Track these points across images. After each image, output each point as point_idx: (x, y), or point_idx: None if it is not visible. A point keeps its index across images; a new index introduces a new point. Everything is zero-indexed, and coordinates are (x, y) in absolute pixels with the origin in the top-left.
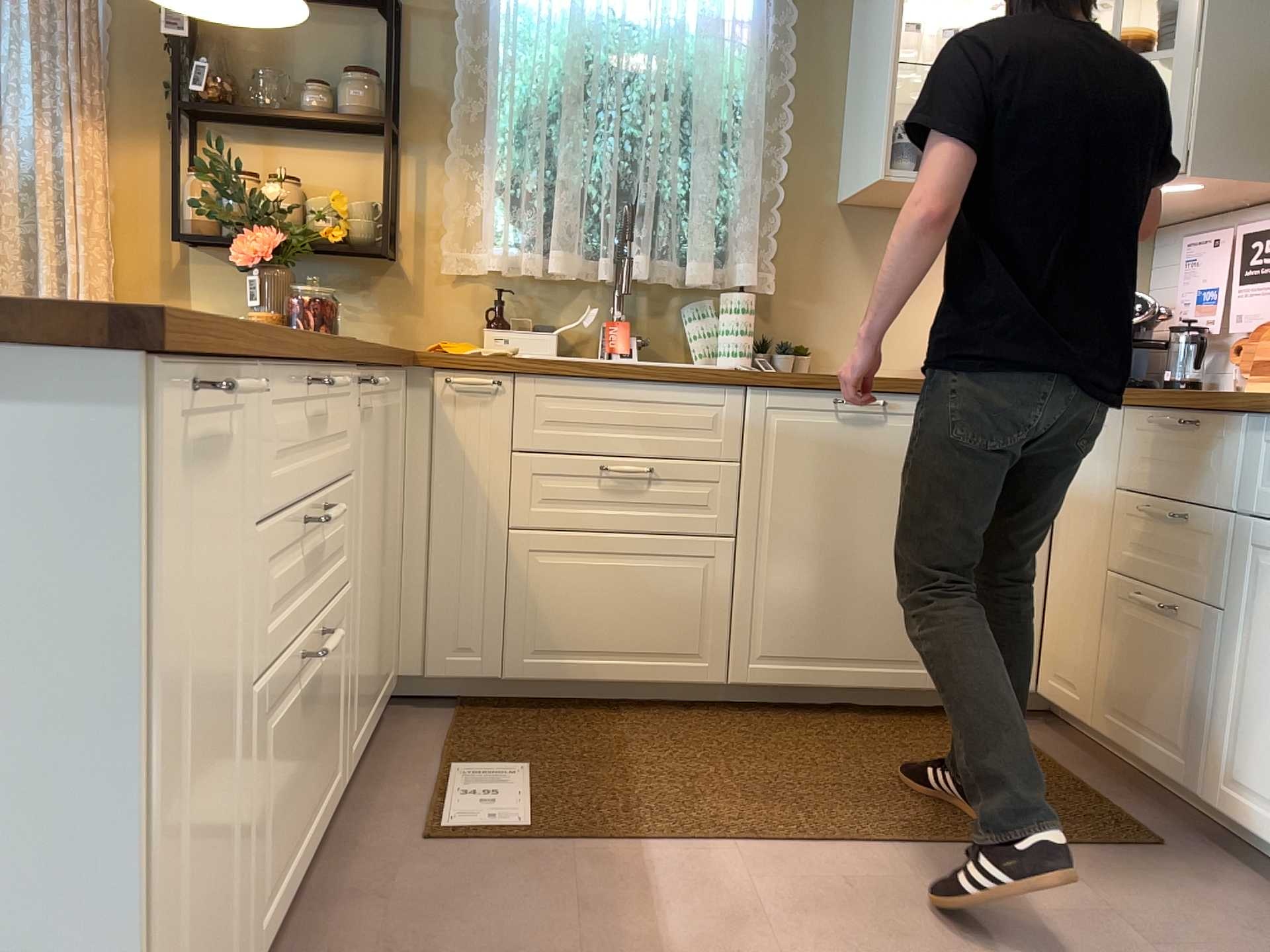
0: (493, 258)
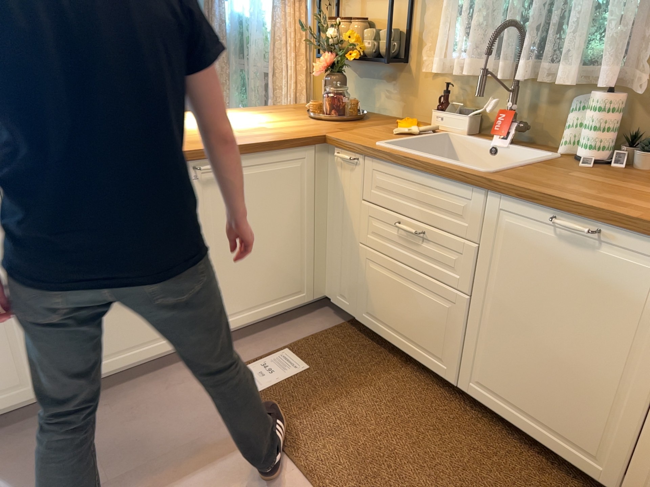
0: (434, 65)
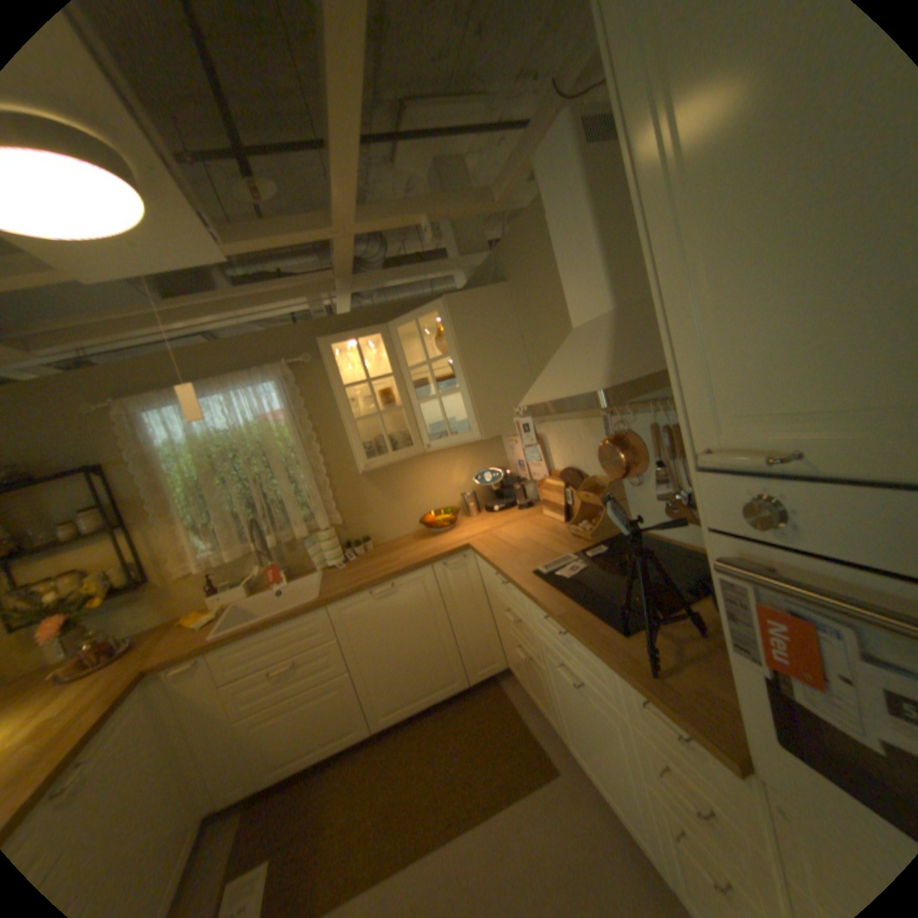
0: (194, 568)
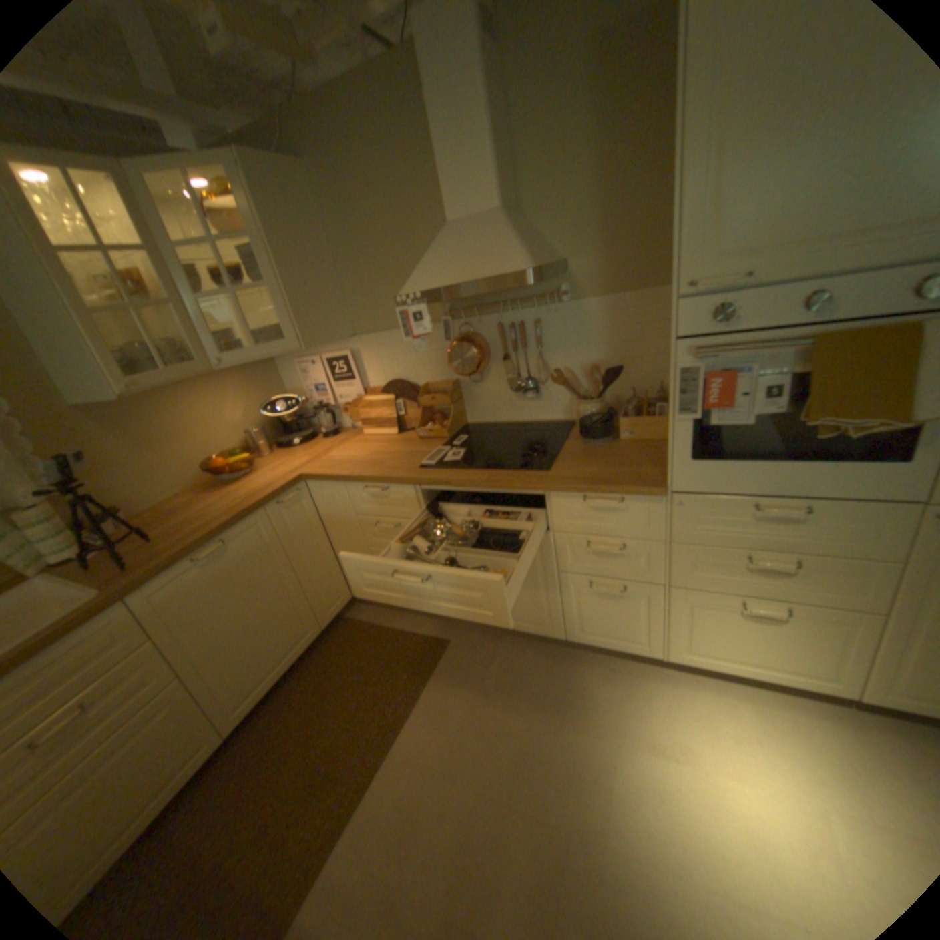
0: None
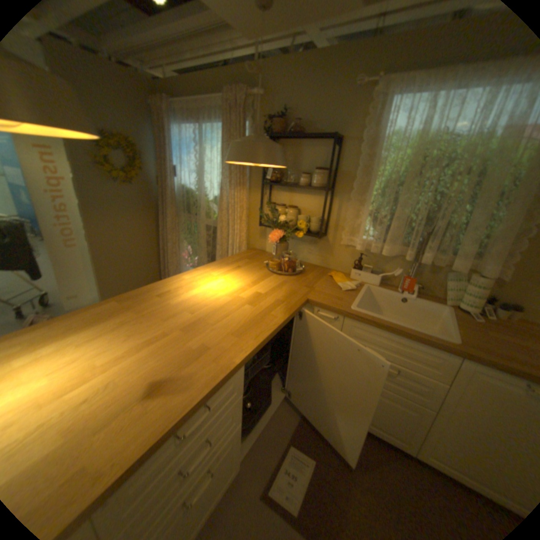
0: (359, 244)
